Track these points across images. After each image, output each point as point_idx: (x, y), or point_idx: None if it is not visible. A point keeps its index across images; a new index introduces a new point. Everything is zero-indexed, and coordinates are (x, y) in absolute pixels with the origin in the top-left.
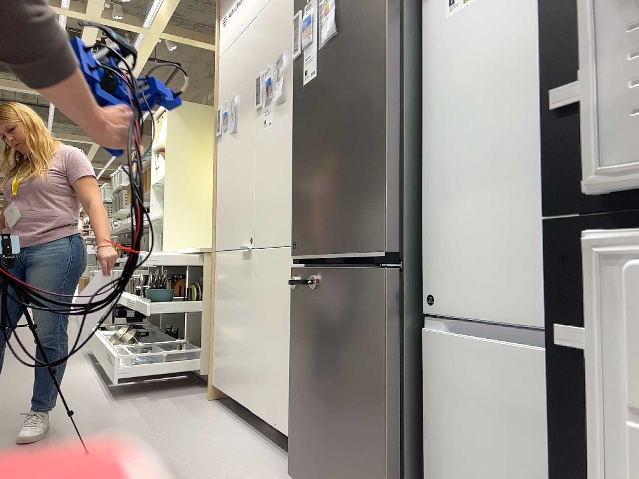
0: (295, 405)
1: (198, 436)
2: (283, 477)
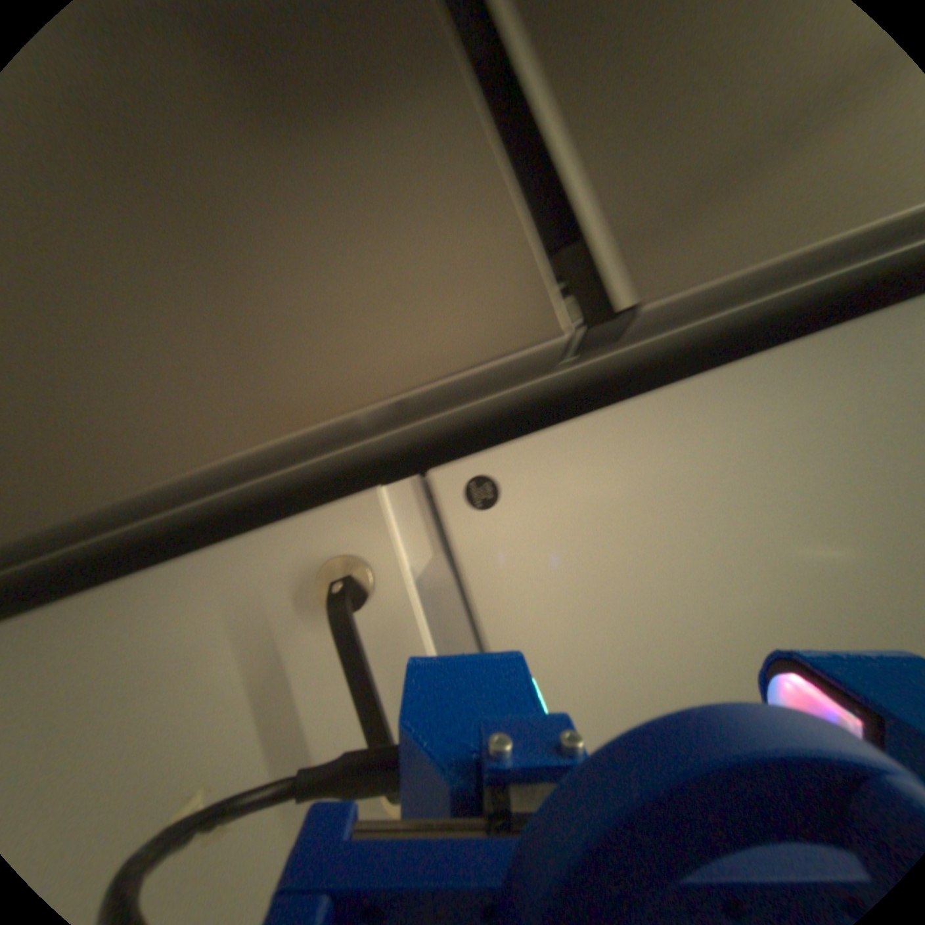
0: None
1: None
2: None
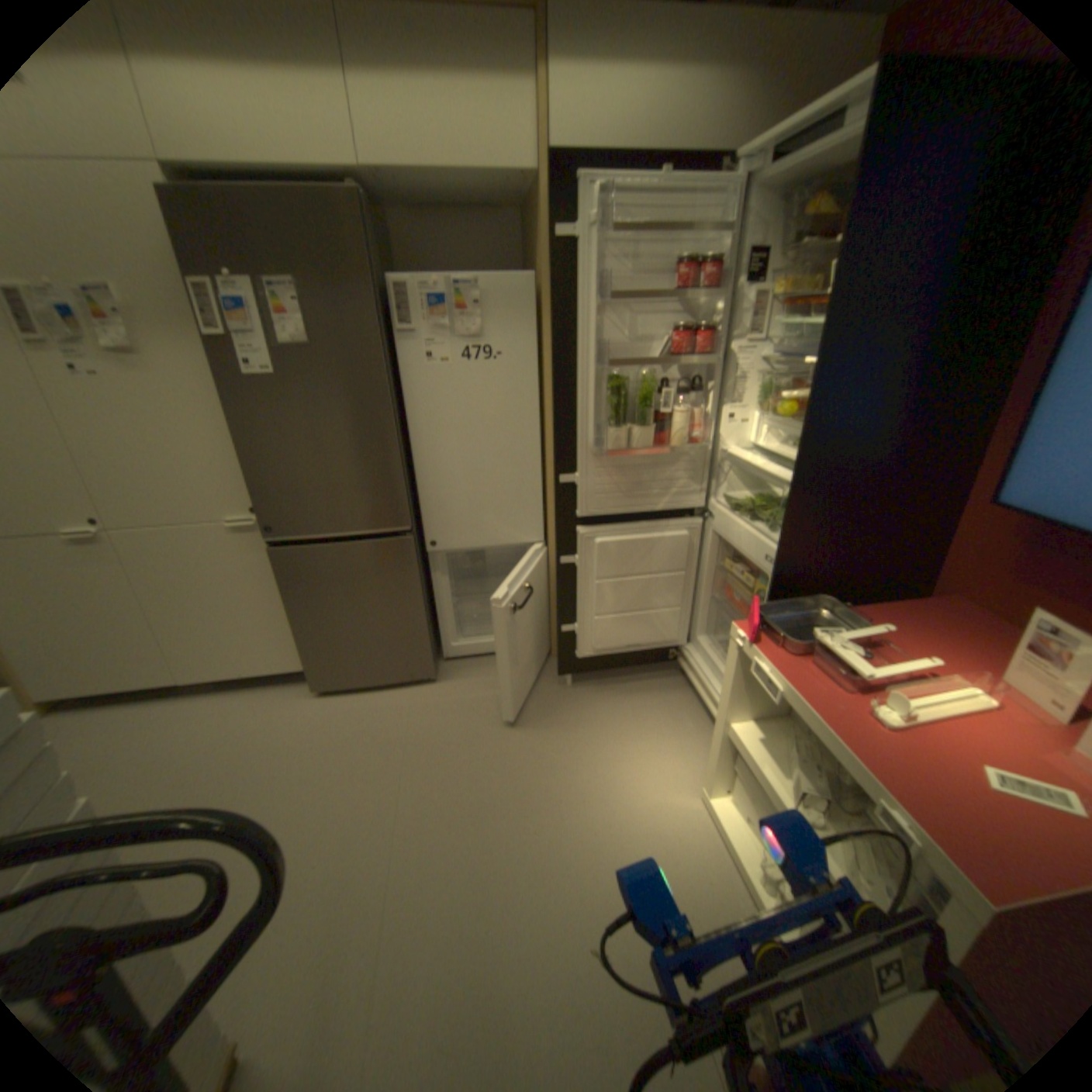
0: (303, 647)
1: (140, 742)
2: (294, 700)
